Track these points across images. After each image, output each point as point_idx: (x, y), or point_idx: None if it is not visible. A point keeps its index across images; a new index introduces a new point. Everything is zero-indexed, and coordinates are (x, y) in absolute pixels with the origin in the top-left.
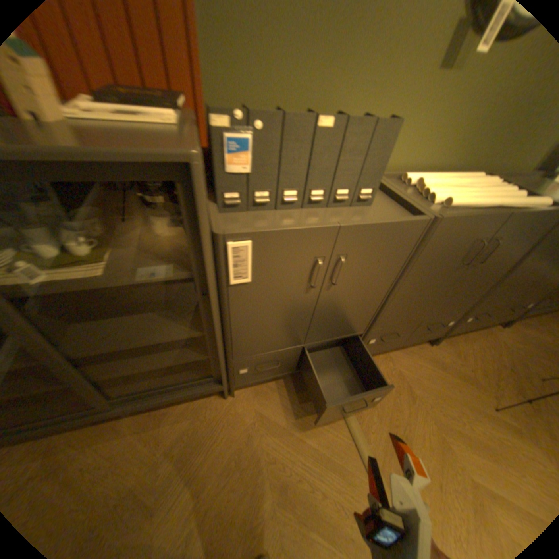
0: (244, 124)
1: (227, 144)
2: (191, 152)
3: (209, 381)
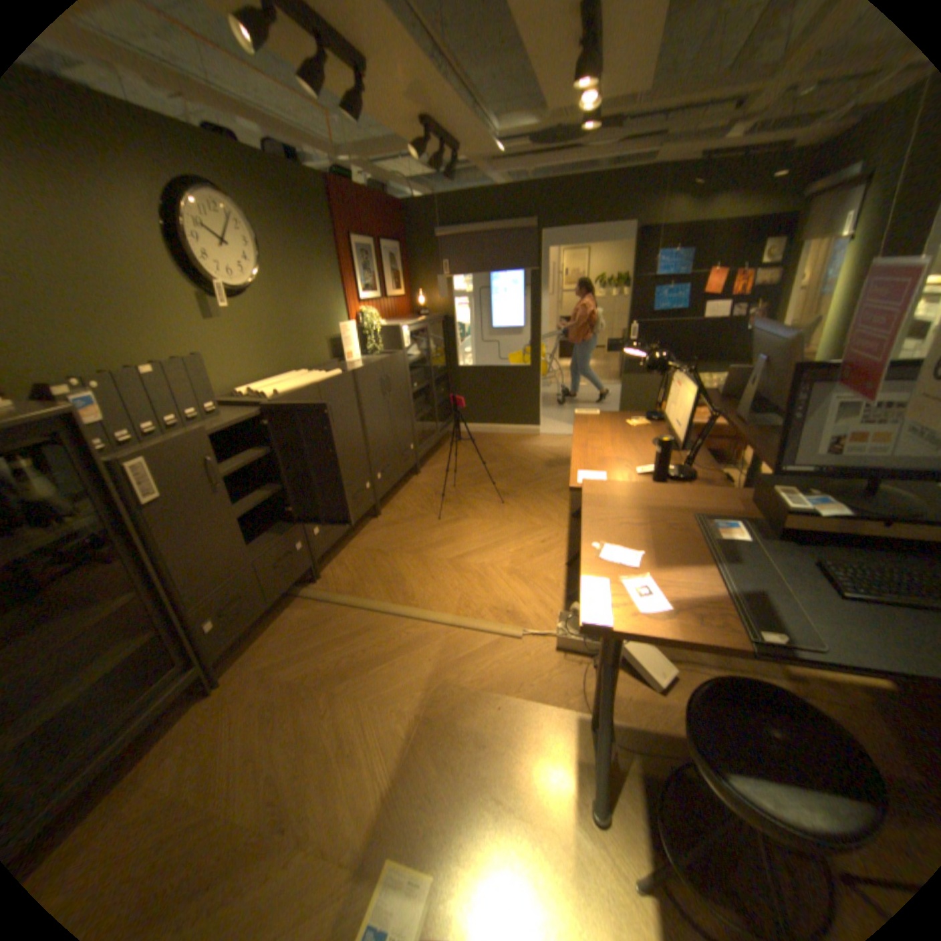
0: (83, 387)
1: (74, 405)
2: (71, 406)
3: (174, 675)
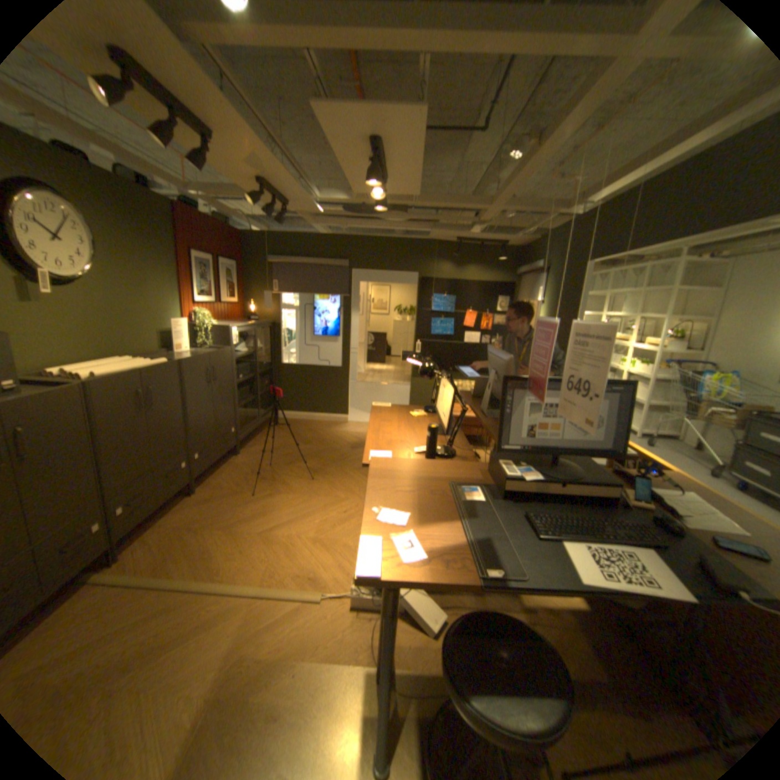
0: None
1: None
2: None
3: None
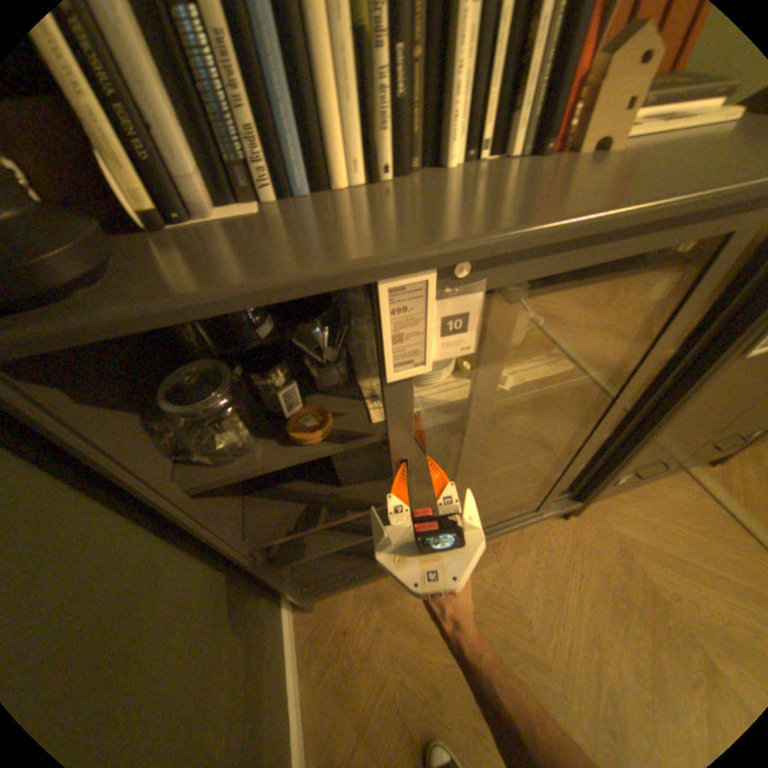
0: None
1: None
2: None
3: (565, 498)
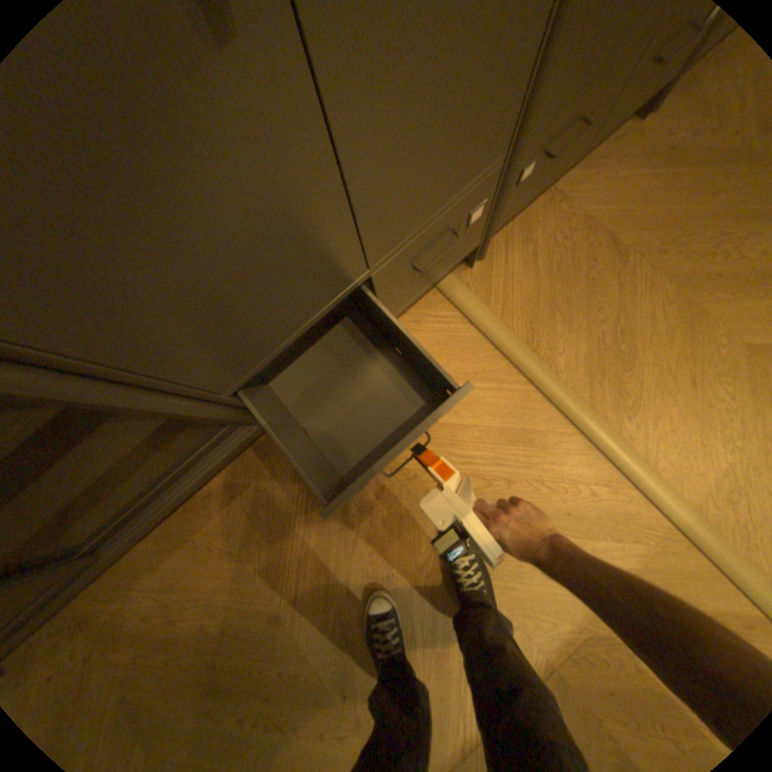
0: None
1: None
2: None
3: (231, 431)
